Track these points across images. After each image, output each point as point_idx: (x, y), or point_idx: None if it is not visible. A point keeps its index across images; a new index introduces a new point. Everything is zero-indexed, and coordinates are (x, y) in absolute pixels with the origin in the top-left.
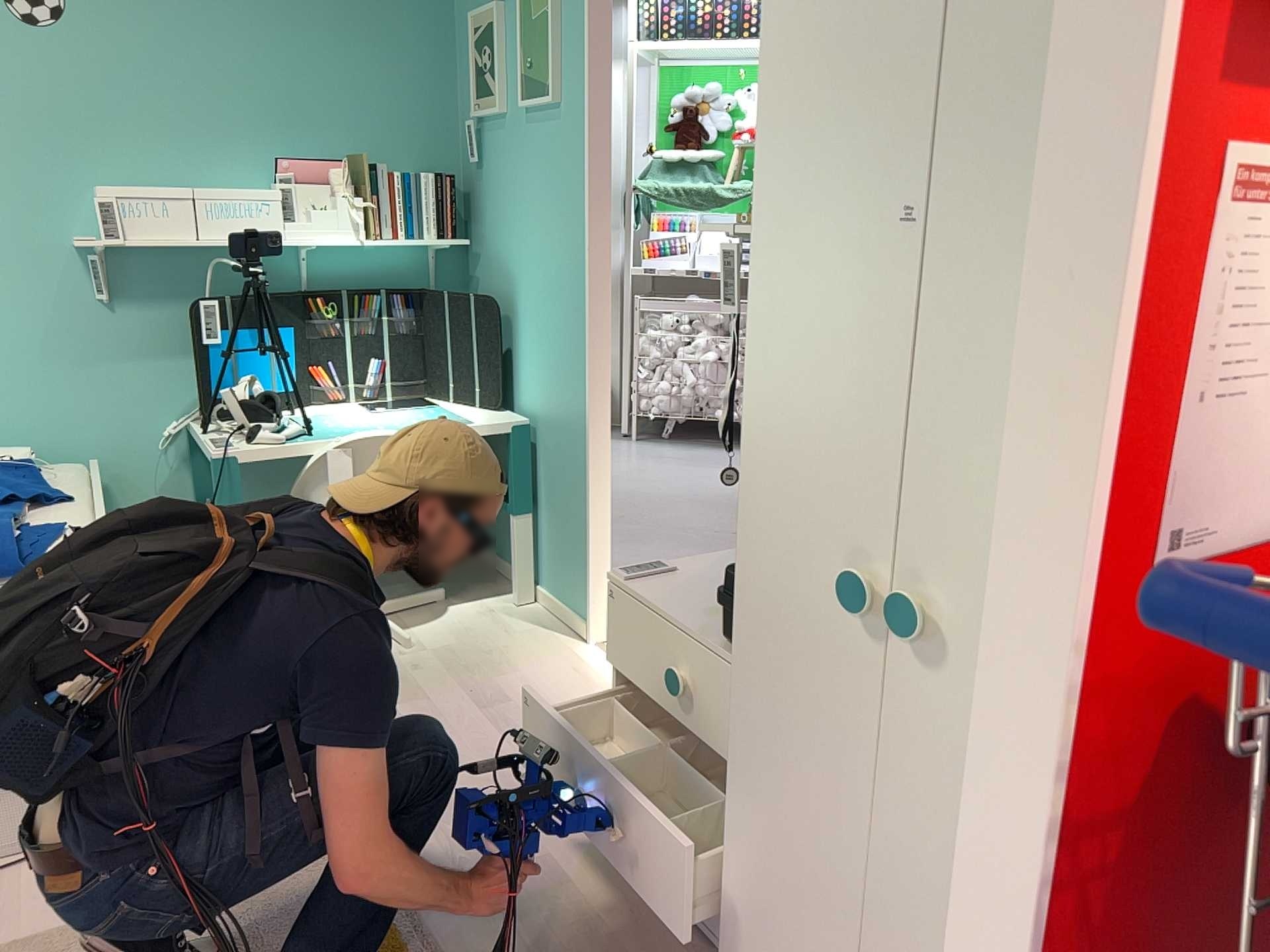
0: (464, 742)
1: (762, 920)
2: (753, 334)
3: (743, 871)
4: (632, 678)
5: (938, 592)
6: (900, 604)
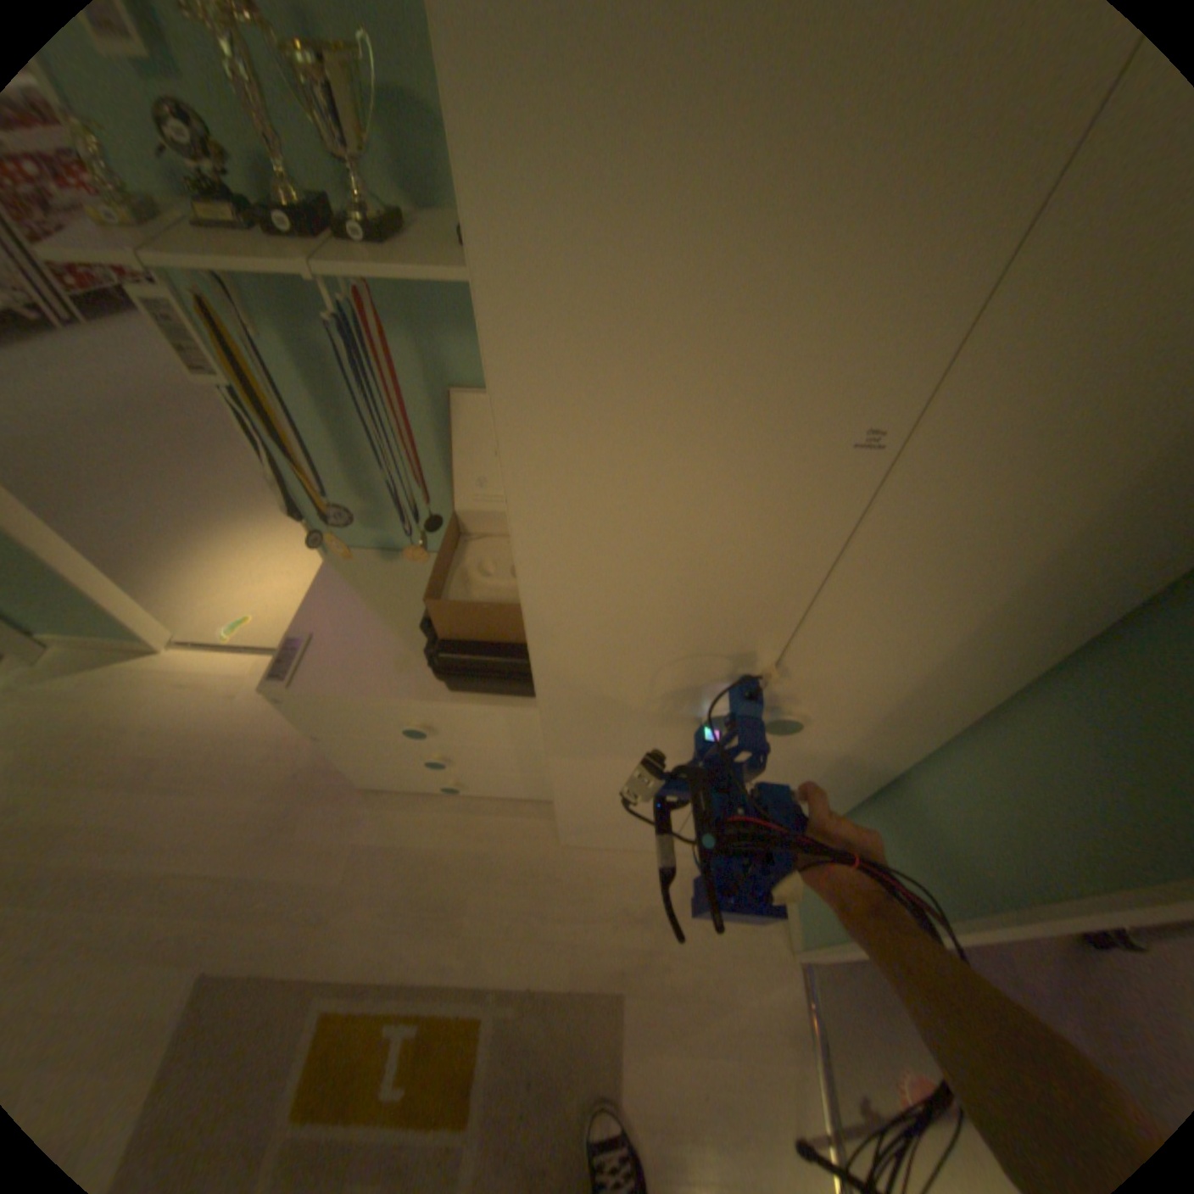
0: (168, 831)
1: (598, 818)
2: (530, 570)
3: (575, 810)
4: (347, 733)
5: (805, 705)
6: (778, 725)
